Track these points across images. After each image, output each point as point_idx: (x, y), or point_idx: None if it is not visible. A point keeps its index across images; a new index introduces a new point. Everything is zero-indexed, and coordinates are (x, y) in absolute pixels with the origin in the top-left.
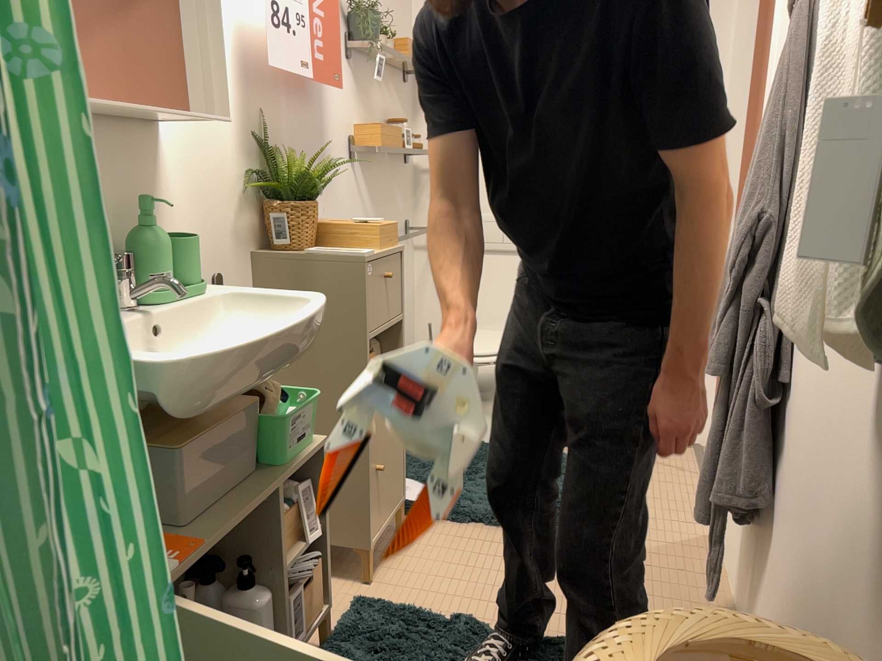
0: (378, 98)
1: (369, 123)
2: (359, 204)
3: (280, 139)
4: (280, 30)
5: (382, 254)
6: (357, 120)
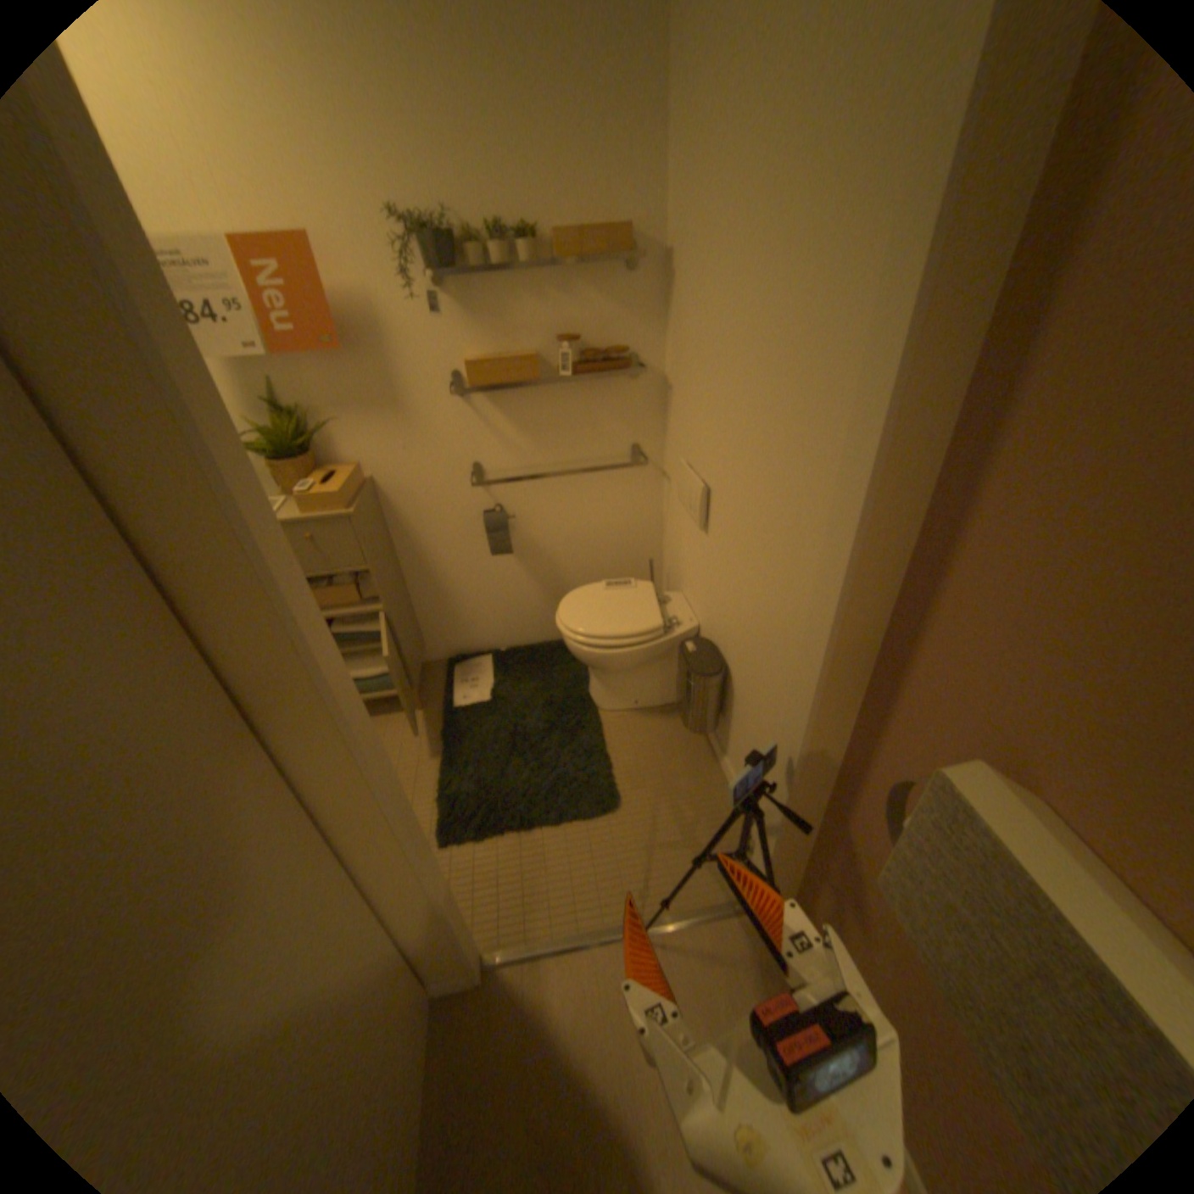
0: (530, 307)
1: (500, 343)
2: (481, 435)
3: (299, 395)
4: (193, 321)
5: (287, 523)
6: (465, 347)
